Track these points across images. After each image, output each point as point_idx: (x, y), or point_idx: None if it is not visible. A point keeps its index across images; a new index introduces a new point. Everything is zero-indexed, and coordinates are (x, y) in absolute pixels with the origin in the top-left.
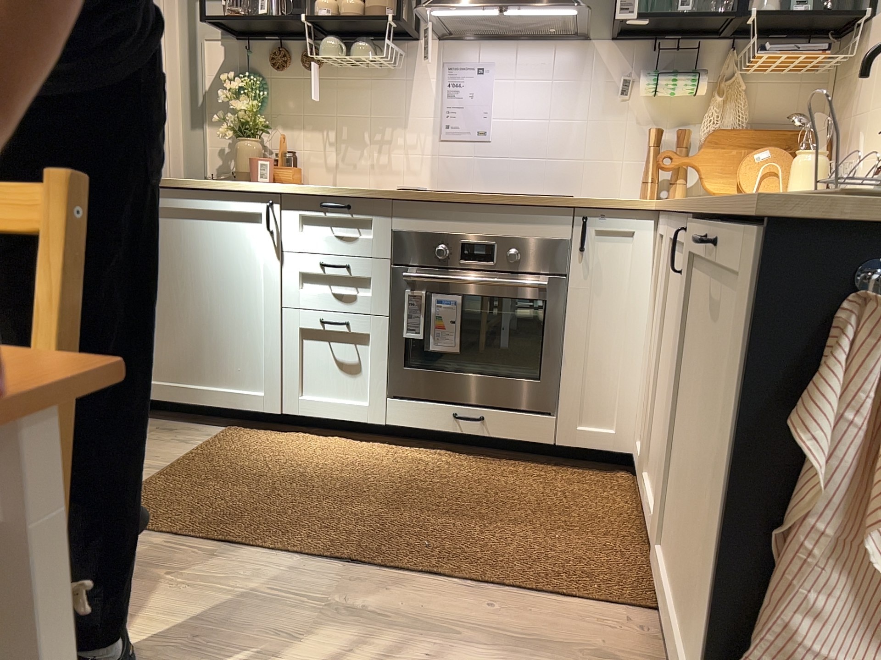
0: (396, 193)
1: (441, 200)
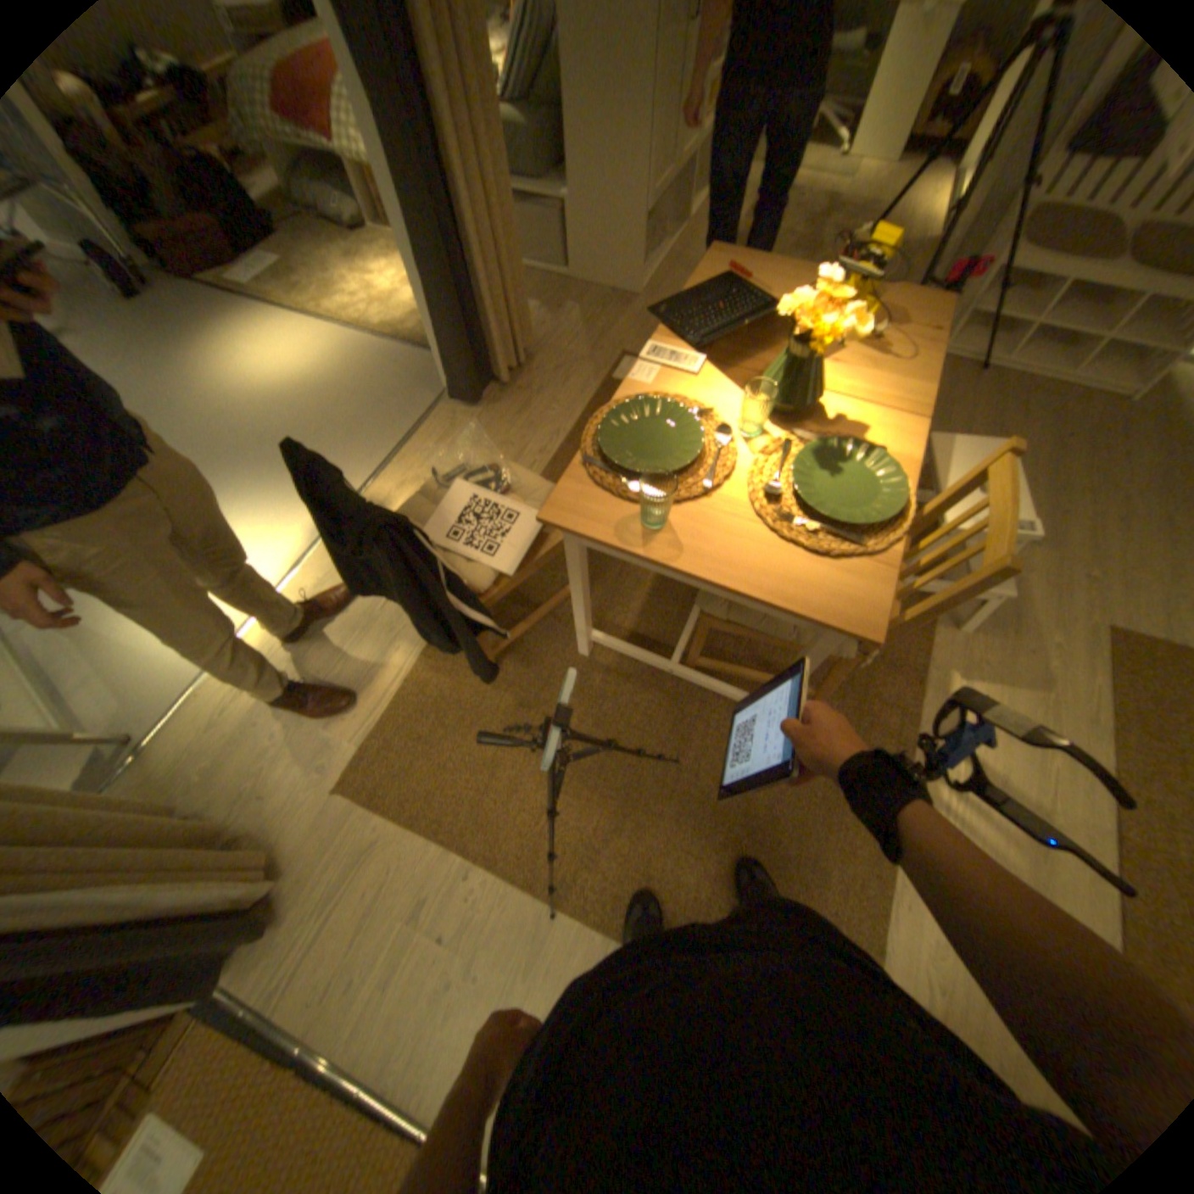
0: None
1: None
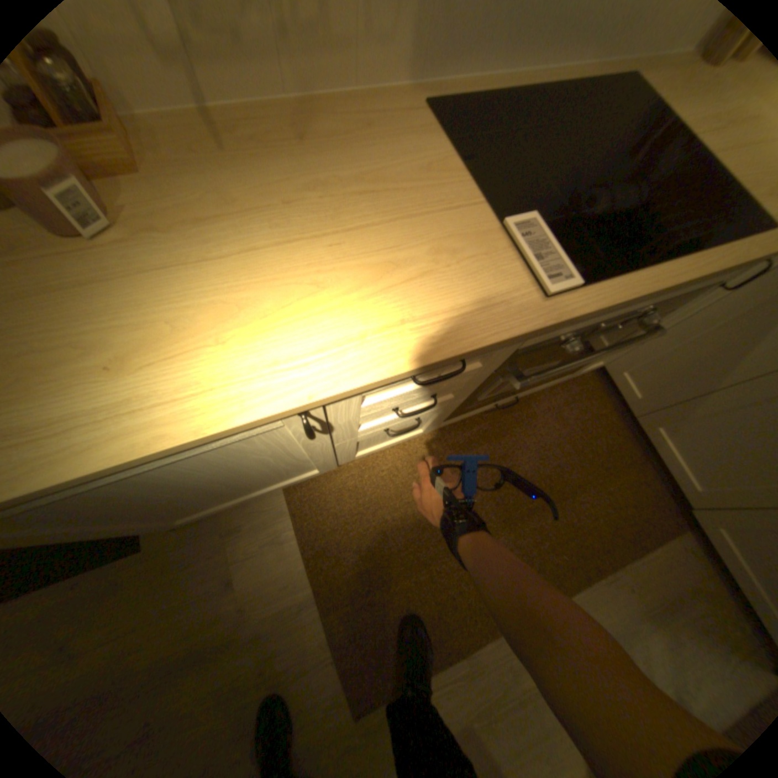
0: (566, 318)
1: (630, 300)
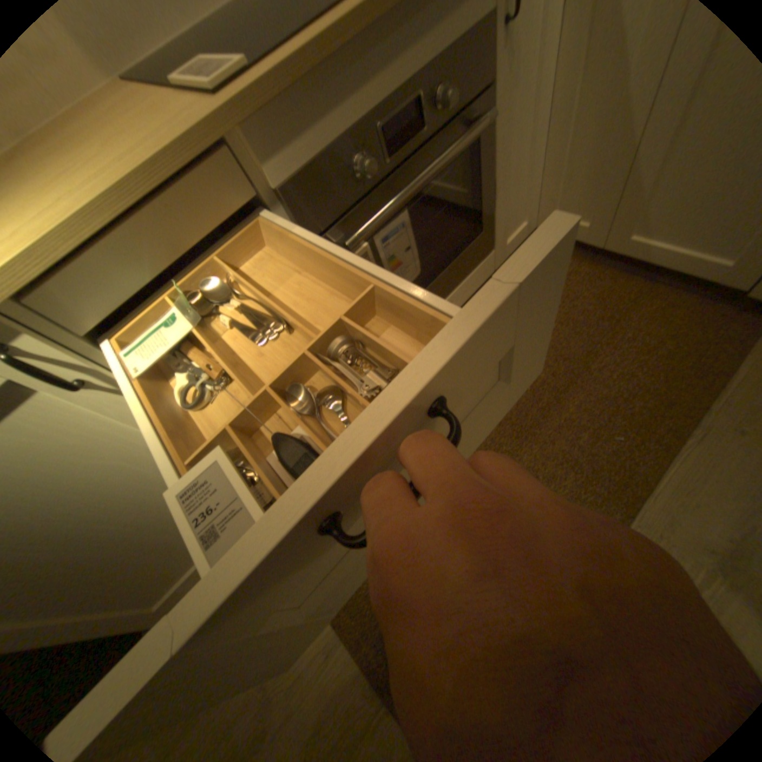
0: (237, 103)
1: (322, 57)
